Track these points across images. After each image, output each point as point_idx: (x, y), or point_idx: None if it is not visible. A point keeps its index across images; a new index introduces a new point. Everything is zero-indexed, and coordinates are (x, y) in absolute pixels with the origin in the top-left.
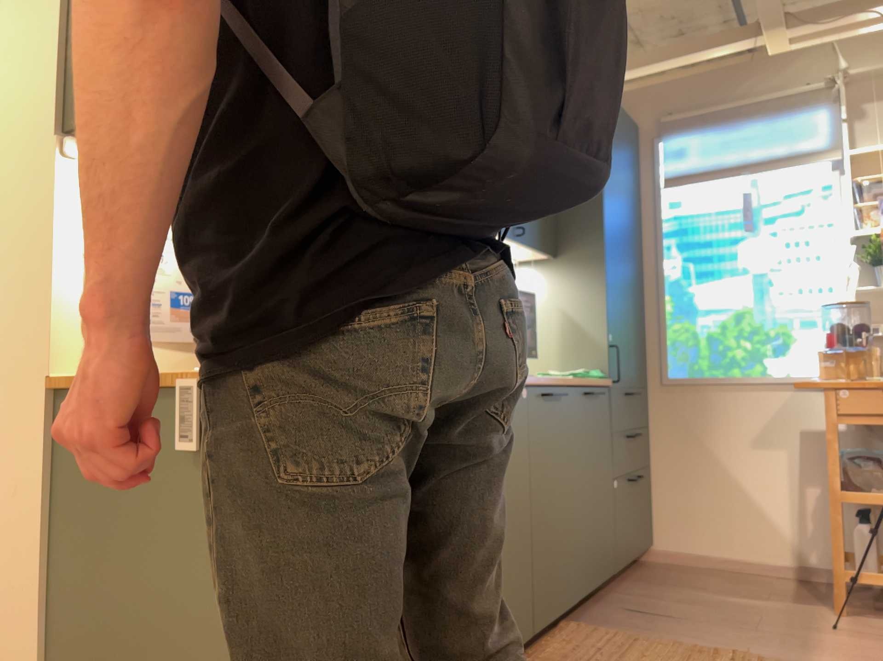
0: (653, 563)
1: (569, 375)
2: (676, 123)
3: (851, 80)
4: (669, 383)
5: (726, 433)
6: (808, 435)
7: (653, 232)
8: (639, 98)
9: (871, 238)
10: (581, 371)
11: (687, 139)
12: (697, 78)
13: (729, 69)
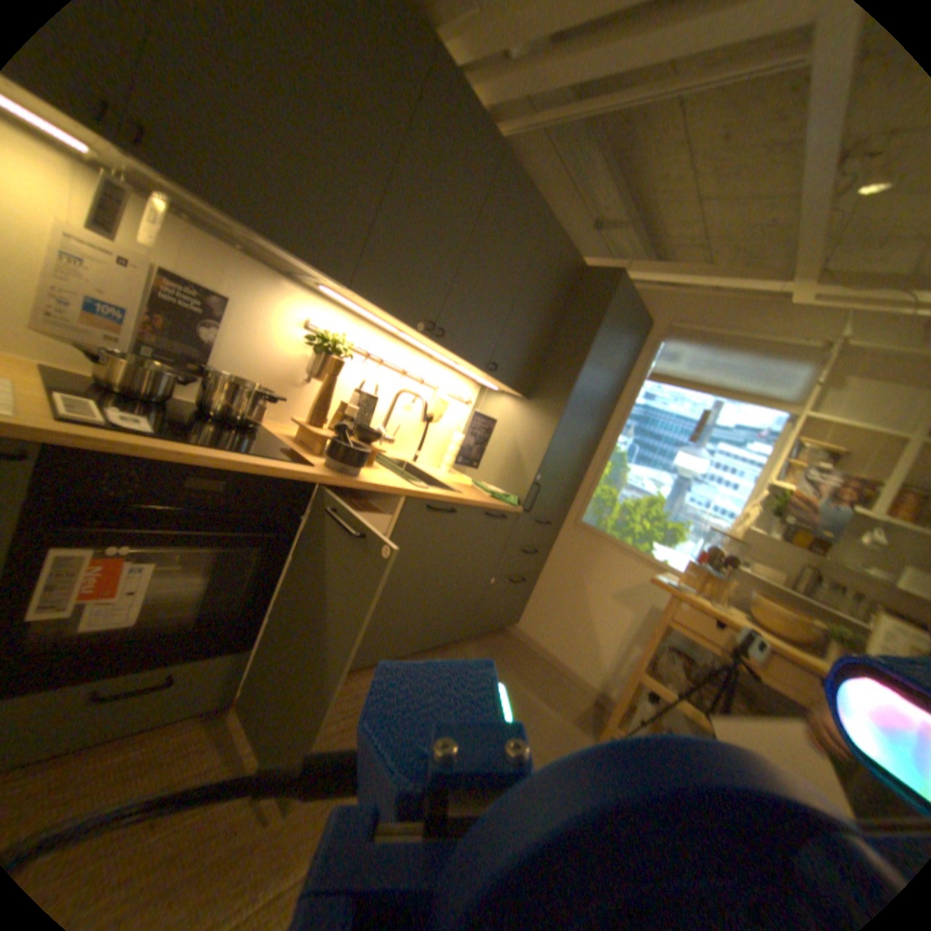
0: (509, 632)
1: (486, 490)
2: (682, 326)
3: (850, 346)
4: (579, 521)
5: (599, 576)
6: (654, 608)
7: (622, 406)
8: (665, 294)
9: (787, 488)
10: (499, 490)
11: (683, 343)
12: (720, 294)
13: (749, 297)
